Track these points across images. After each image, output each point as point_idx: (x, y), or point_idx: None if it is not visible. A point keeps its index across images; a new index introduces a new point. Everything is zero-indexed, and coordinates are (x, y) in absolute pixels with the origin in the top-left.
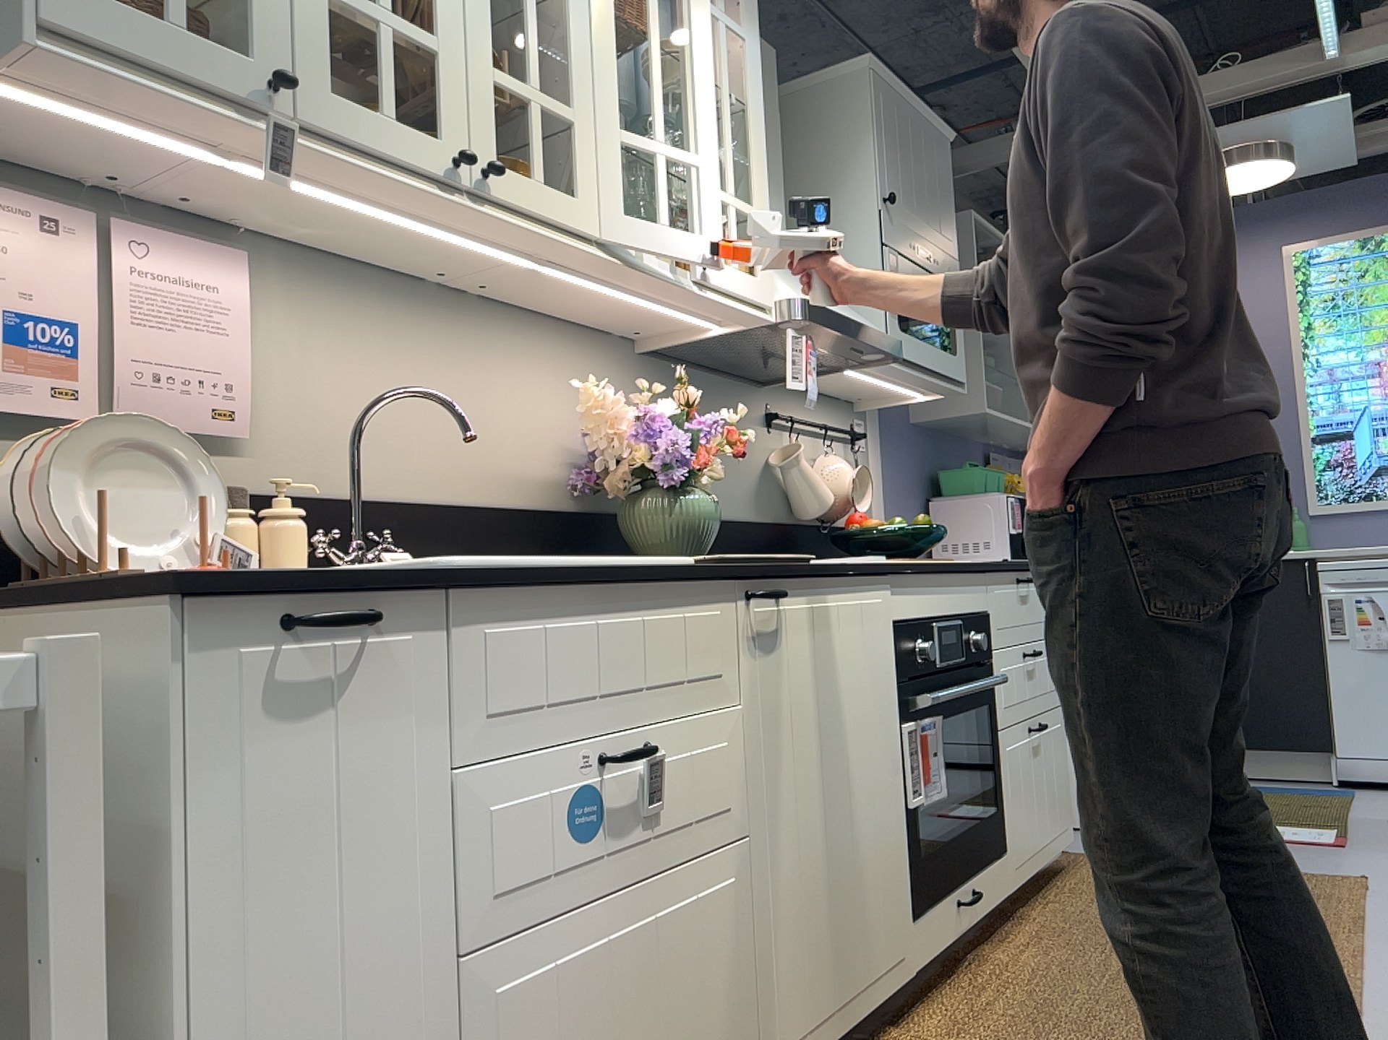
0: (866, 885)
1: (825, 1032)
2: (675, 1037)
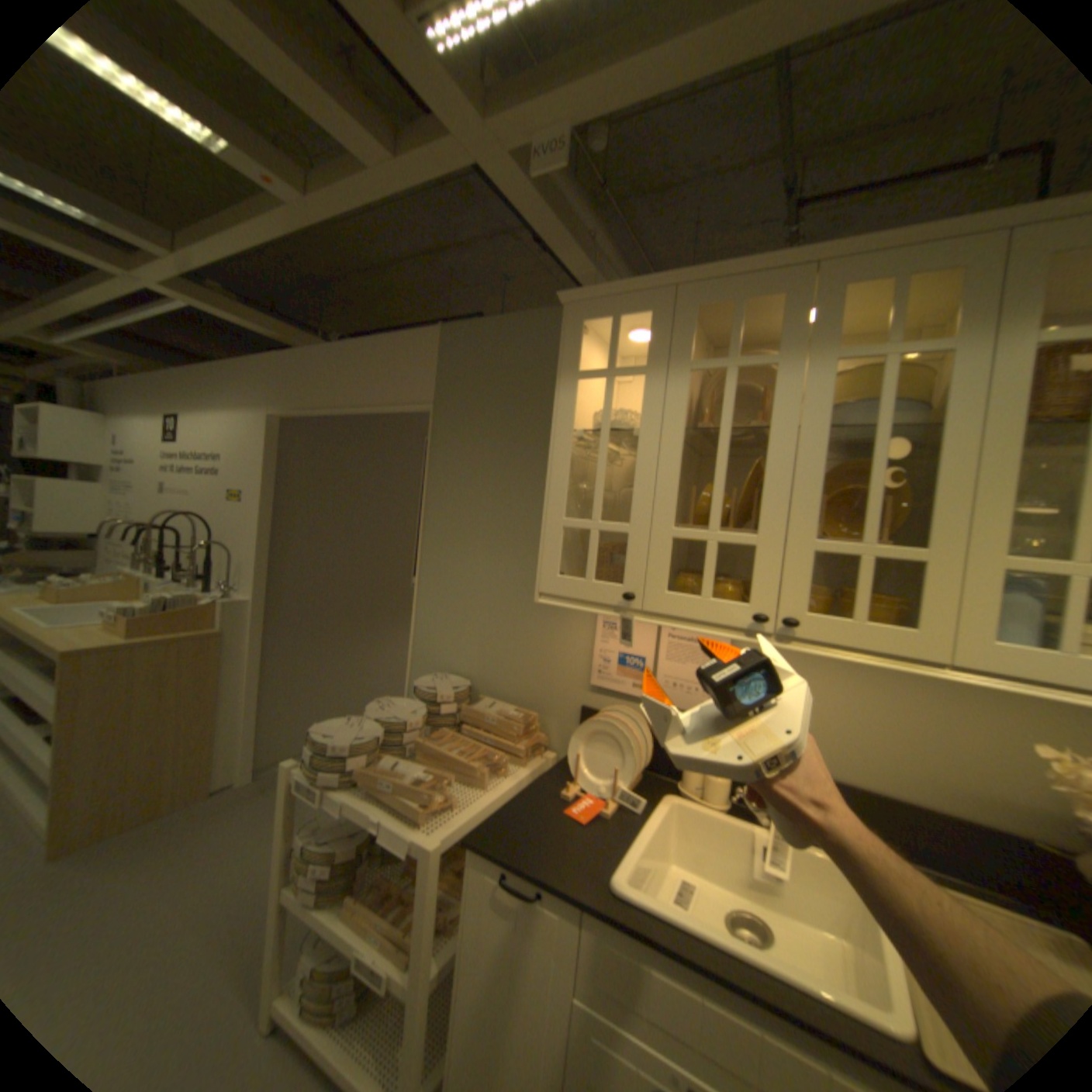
0: None
1: None
2: None
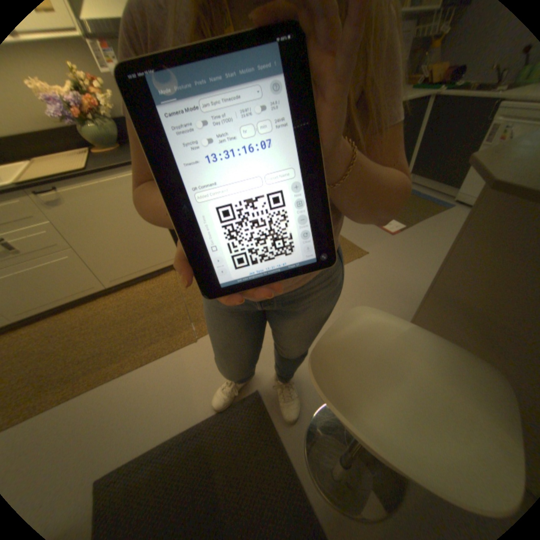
0: (144, 248)
1: (133, 276)
2: (58, 284)
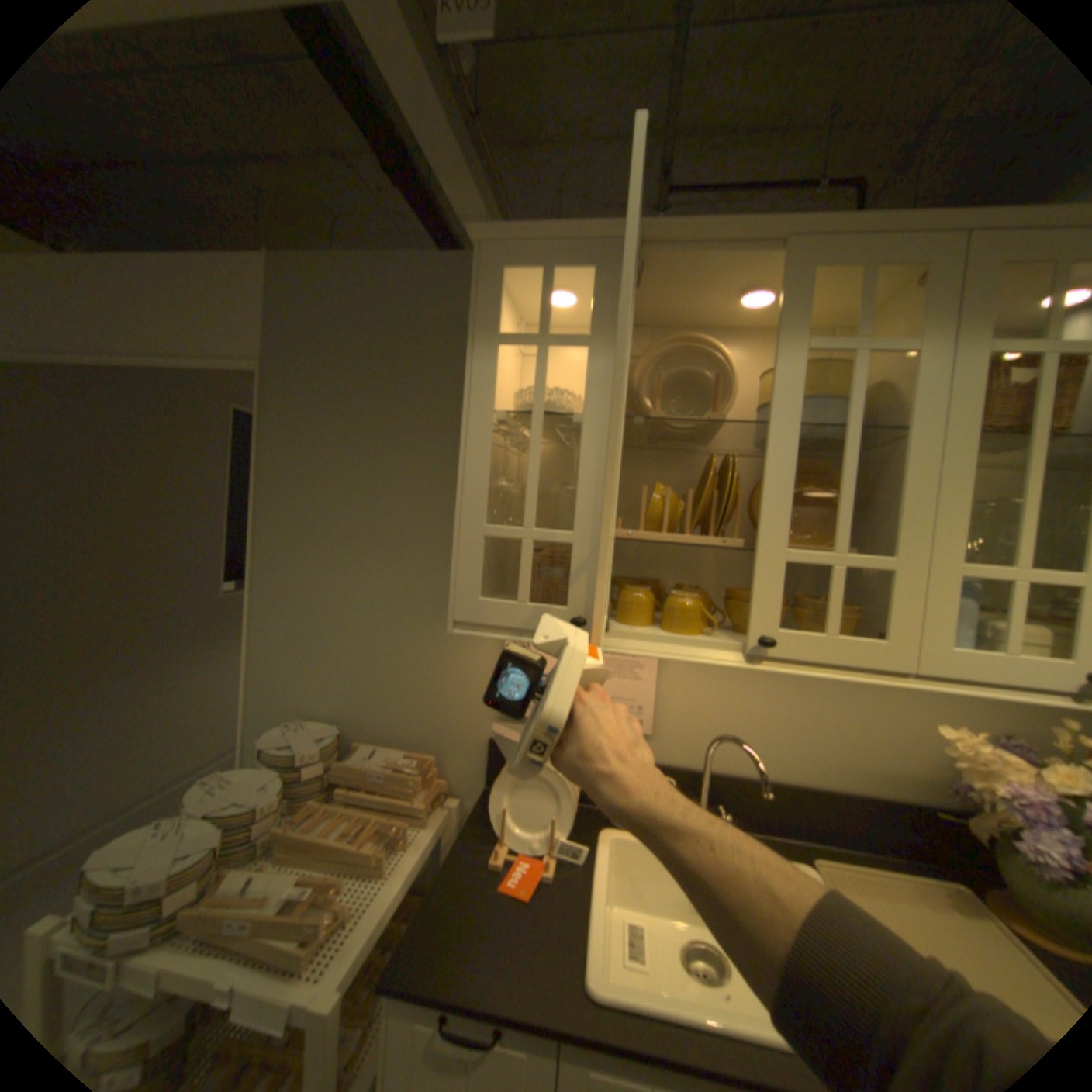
0: None
1: None
2: None
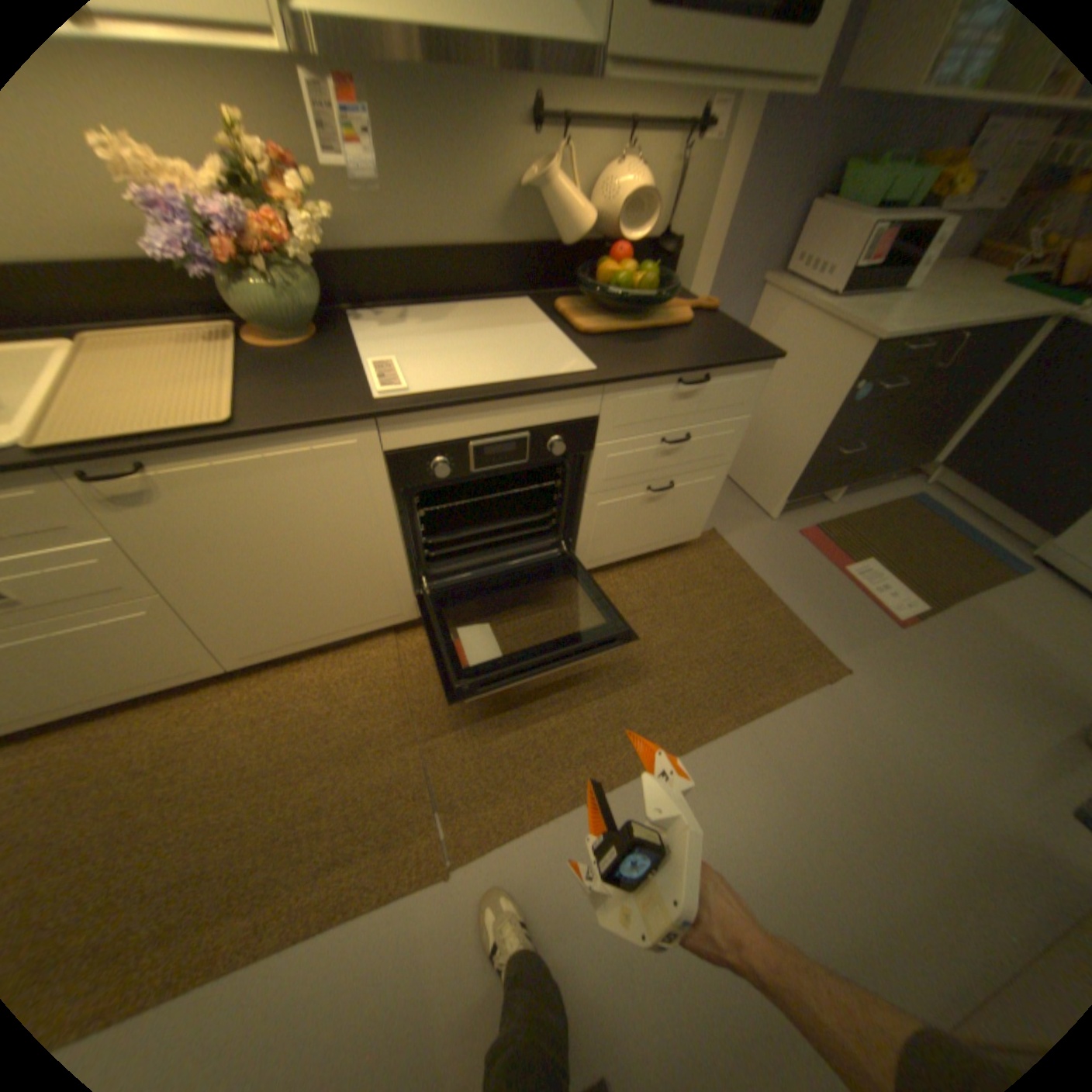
0: (339, 595)
1: (296, 647)
2: (109, 666)
